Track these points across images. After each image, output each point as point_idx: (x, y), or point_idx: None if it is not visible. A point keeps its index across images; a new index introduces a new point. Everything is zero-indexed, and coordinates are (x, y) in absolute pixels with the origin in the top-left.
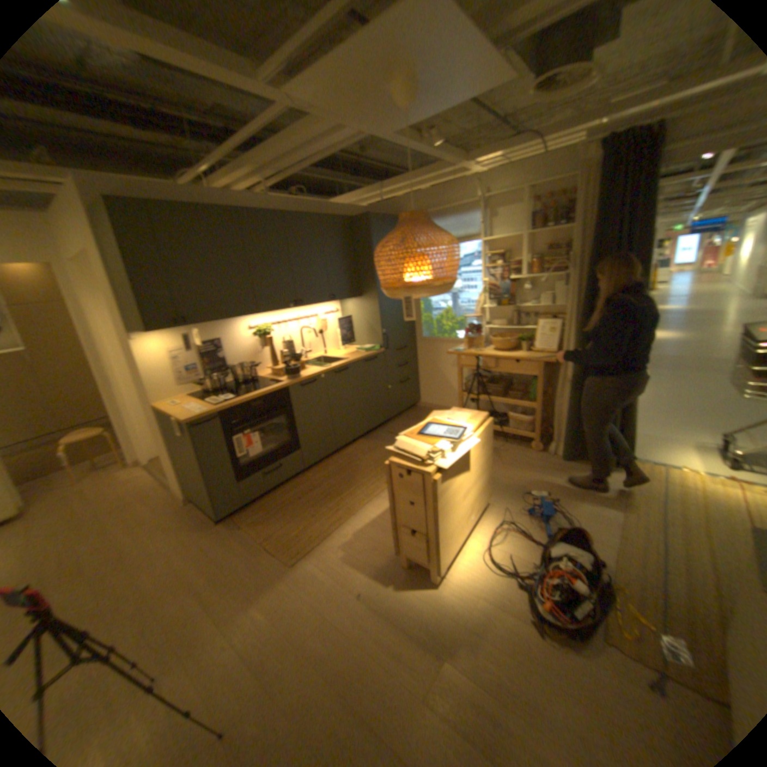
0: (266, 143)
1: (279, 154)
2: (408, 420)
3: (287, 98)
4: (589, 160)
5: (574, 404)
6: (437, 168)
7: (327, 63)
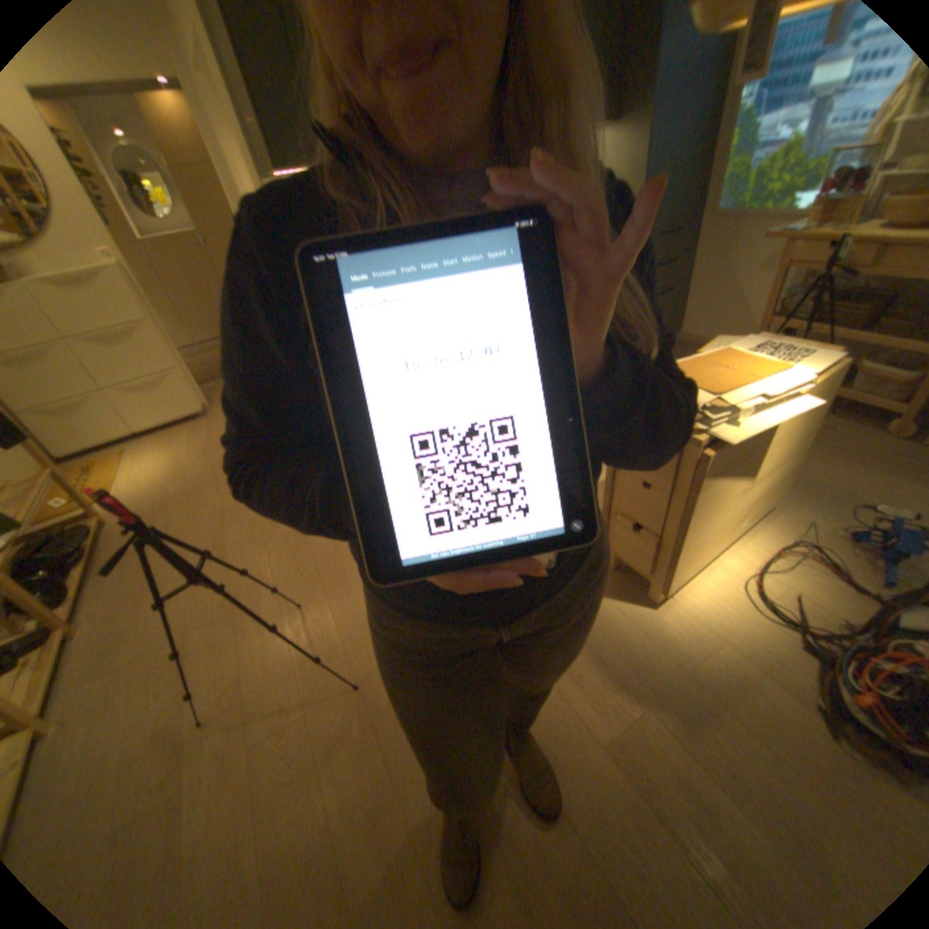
0: None
1: None
2: None
3: None
4: None
5: None
6: None
7: None
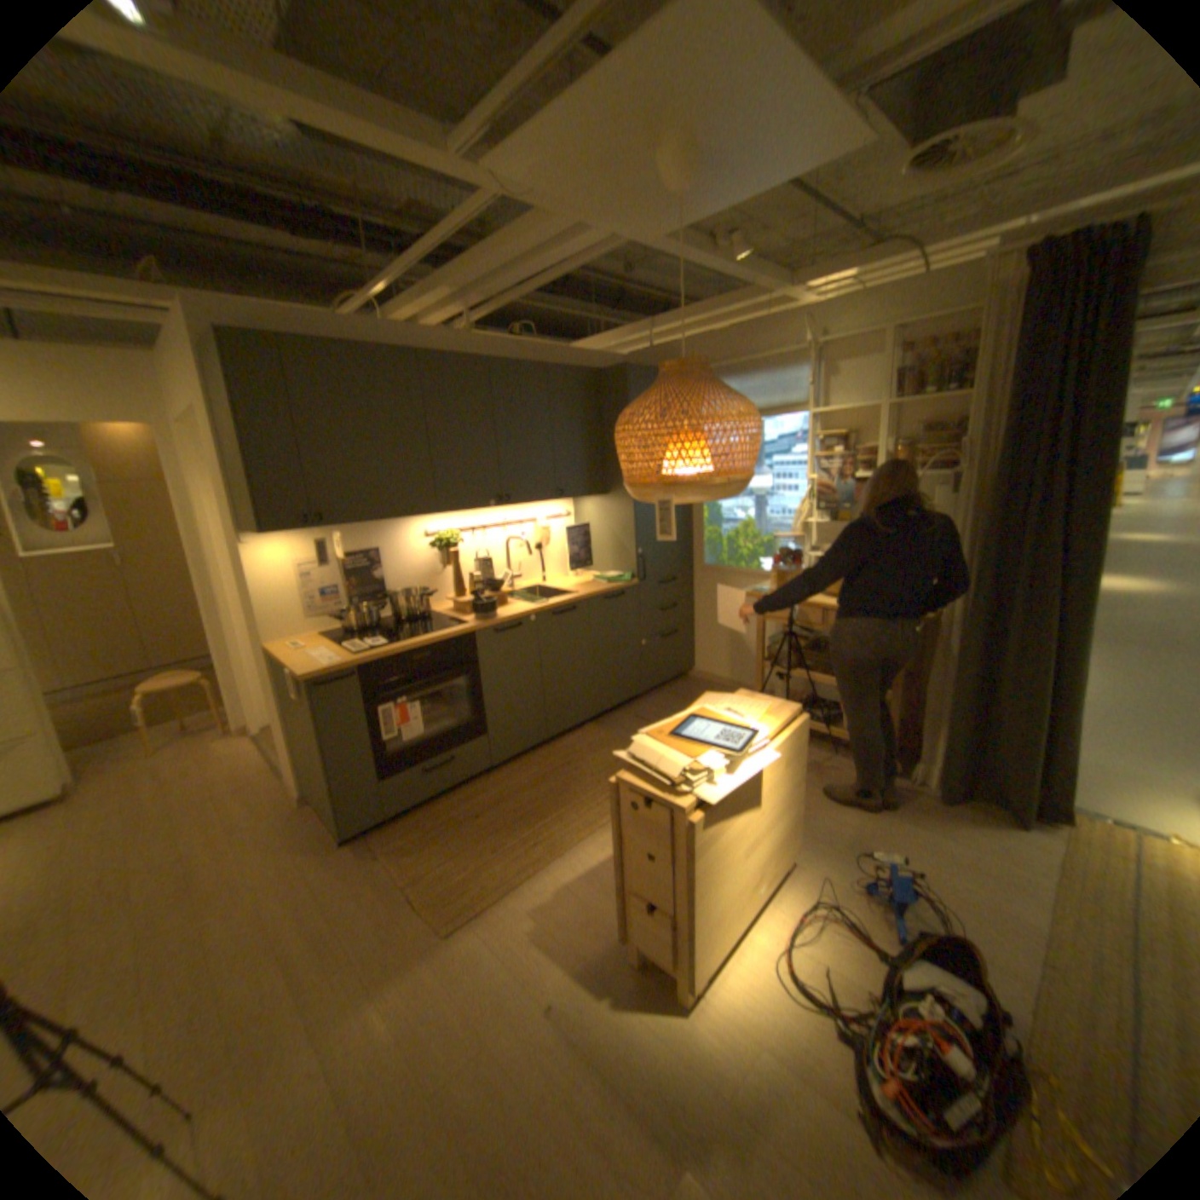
0: (471, 254)
1: (491, 271)
2: (673, 699)
3: (498, 181)
4: (1006, 283)
5: (962, 701)
6: (744, 297)
7: (551, 117)
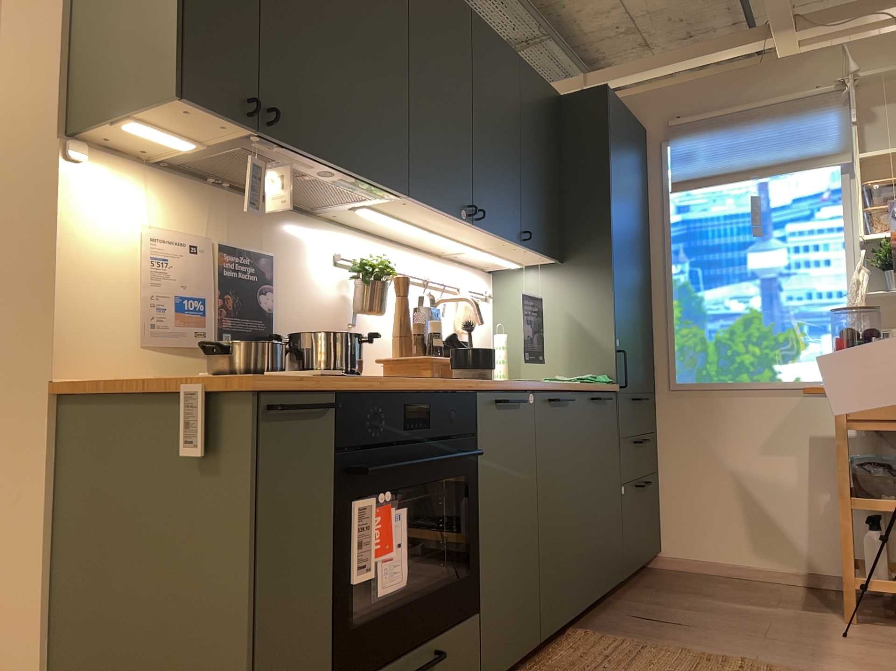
0: None
1: None
2: (666, 593)
3: None
4: None
5: None
6: (726, 46)
7: None
